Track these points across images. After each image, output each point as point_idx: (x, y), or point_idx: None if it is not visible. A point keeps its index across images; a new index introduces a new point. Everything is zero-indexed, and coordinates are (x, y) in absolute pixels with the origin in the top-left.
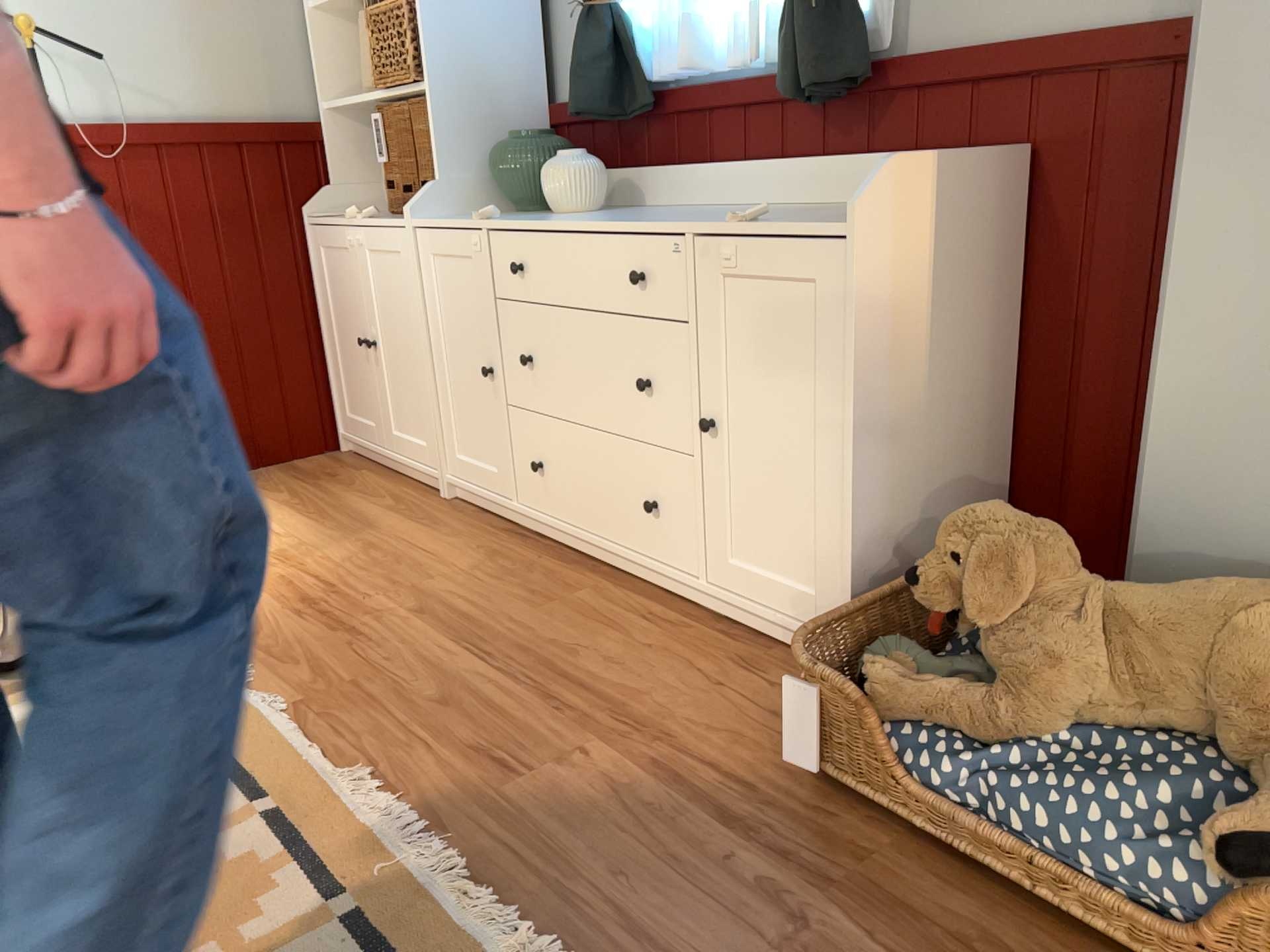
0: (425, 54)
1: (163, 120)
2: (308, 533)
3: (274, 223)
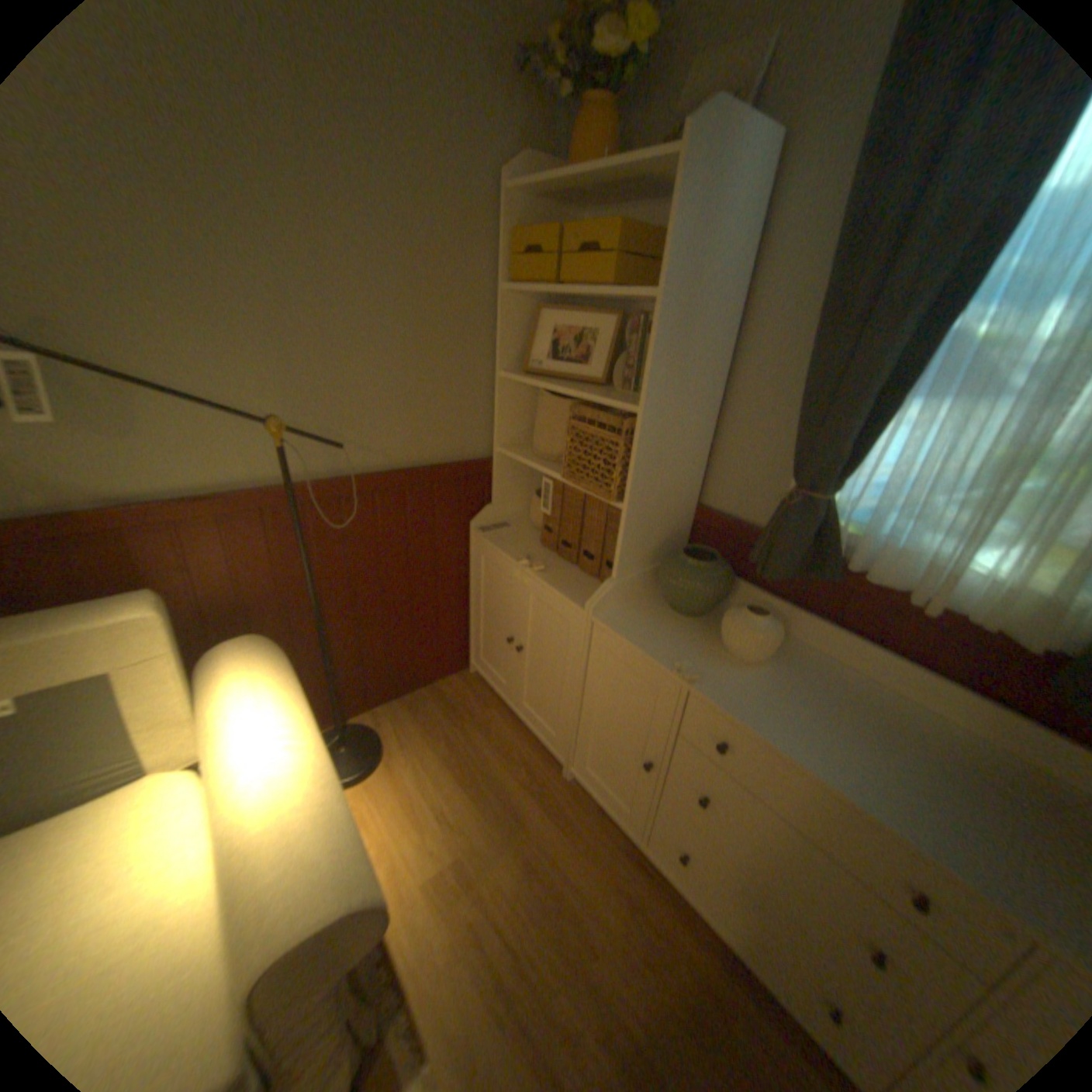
0: (632, 484)
1: (377, 464)
2: (475, 829)
3: (449, 531)
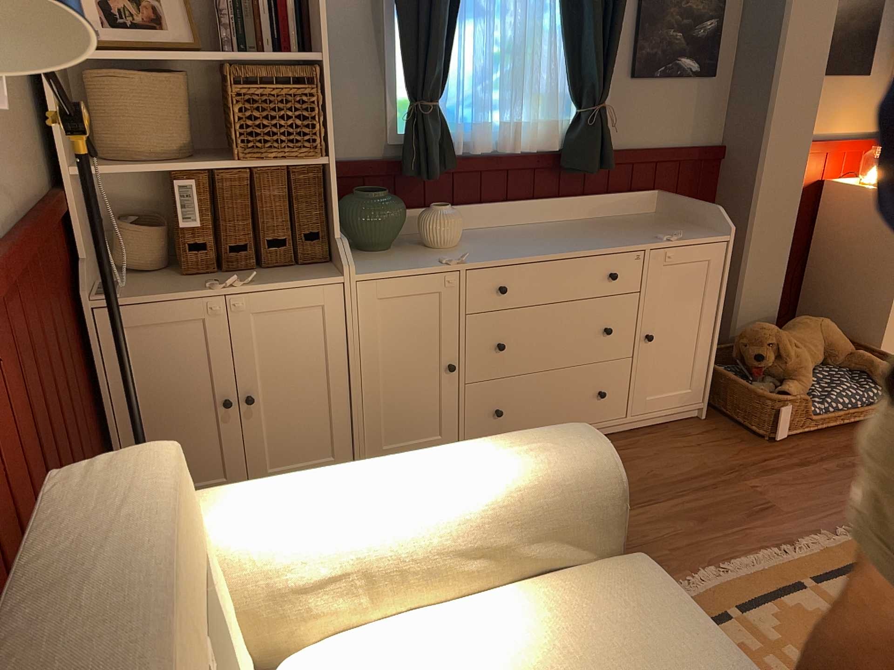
0: (330, 134)
1: (8, 216)
2: None
3: (68, 317)
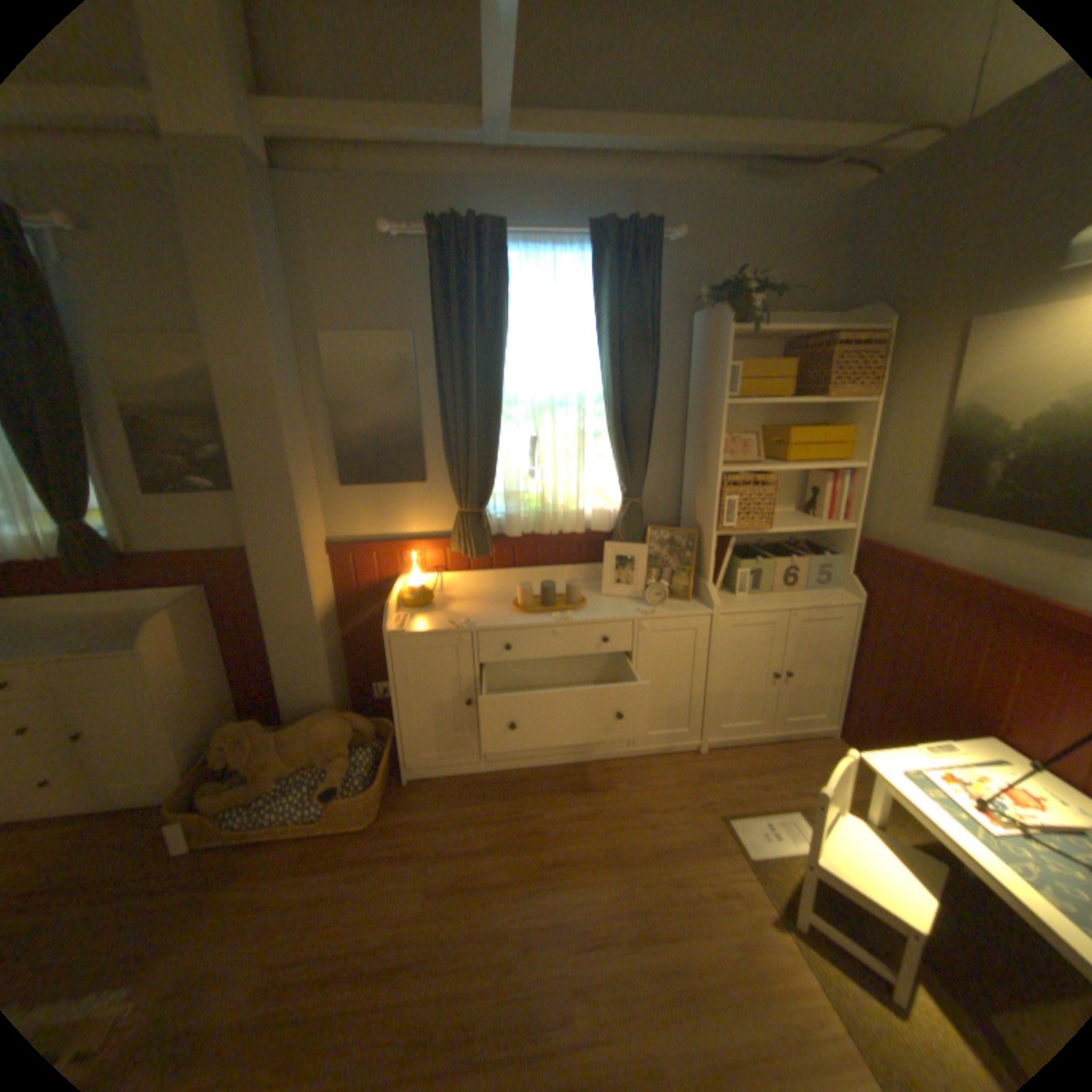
0: None
1: None
2: None
3: None
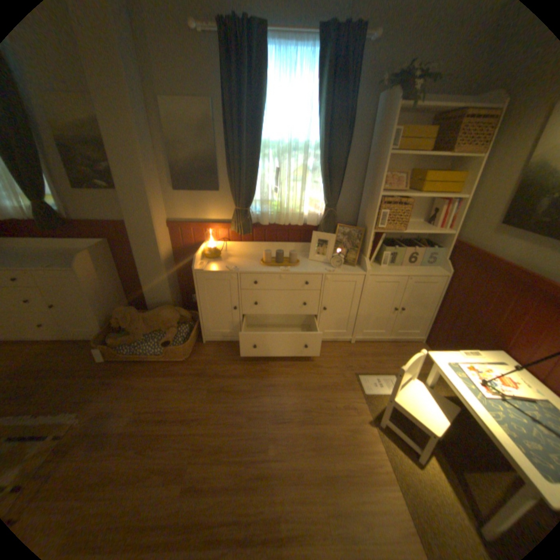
0: None
1: None
2: None
3: None
